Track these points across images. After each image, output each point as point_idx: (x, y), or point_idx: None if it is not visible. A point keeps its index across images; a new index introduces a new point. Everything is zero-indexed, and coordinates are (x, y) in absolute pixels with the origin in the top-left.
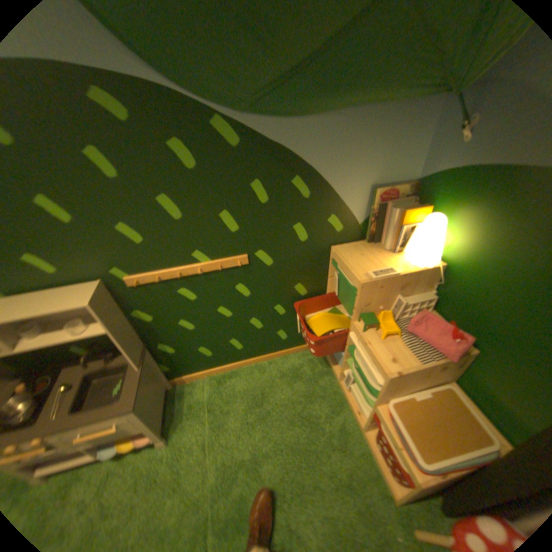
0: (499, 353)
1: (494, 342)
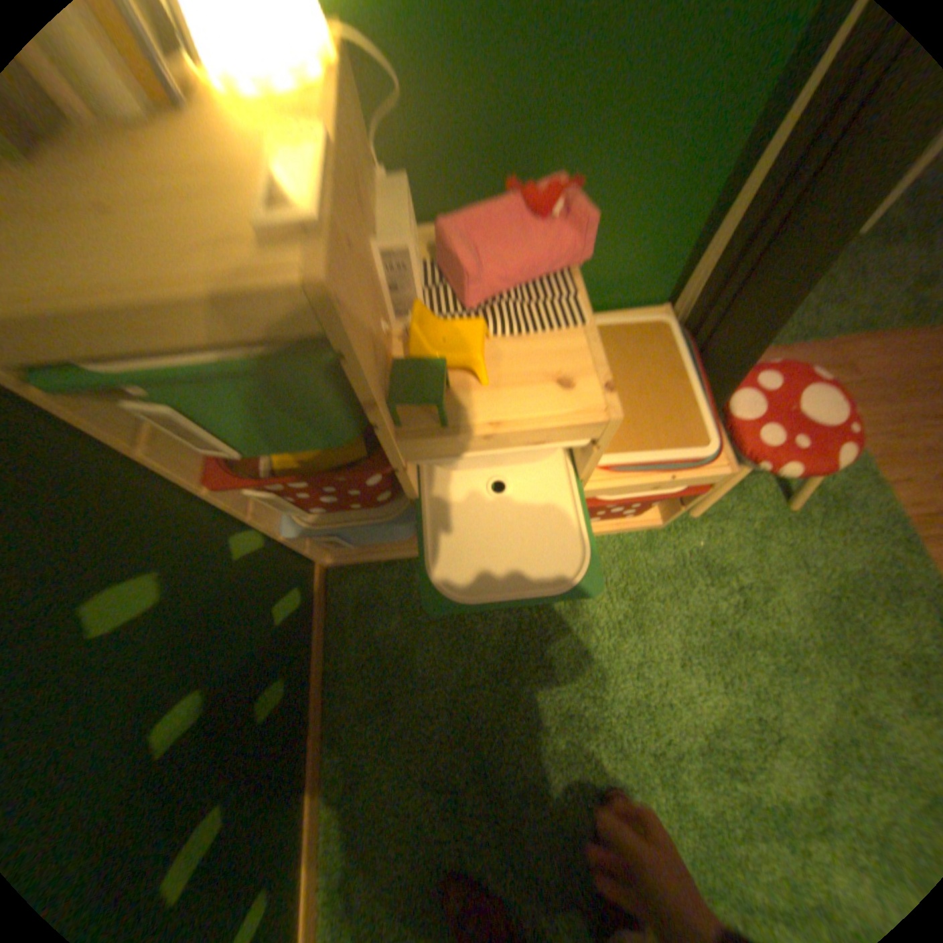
0: (589, 165)
1: (572, 149)
